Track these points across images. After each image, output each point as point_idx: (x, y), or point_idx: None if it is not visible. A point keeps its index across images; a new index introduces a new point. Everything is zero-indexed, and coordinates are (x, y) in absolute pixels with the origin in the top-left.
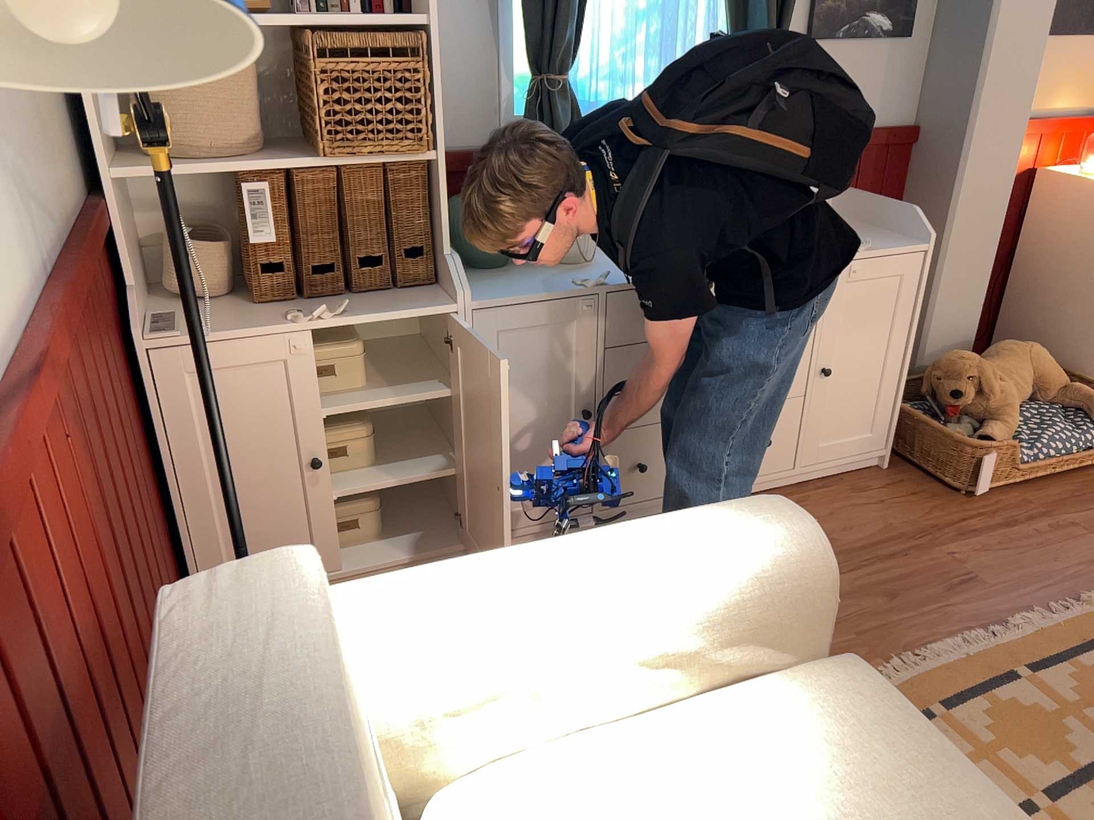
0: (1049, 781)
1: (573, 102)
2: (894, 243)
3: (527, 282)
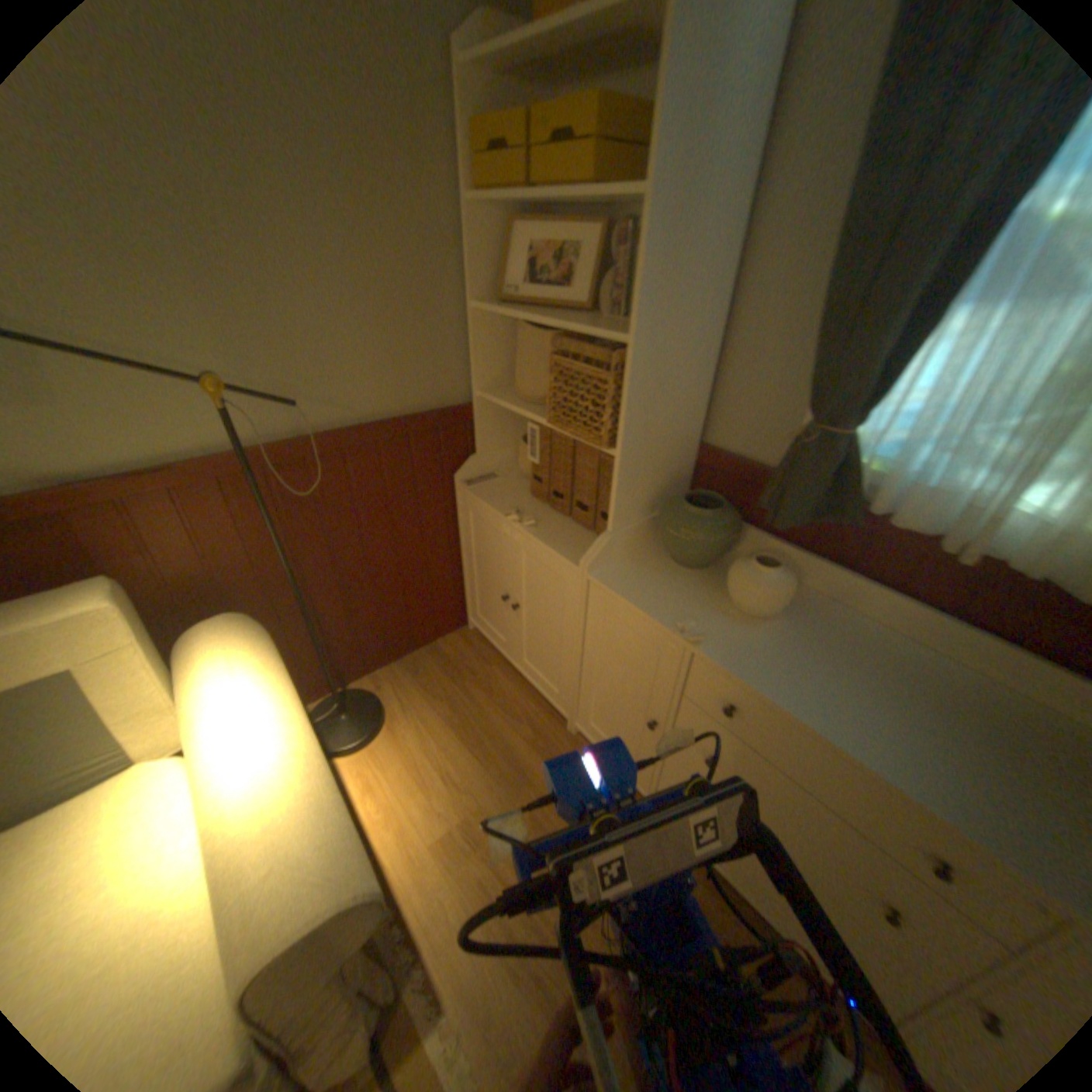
0: None
1: (855, 460)
2: None
3: (663, 592)
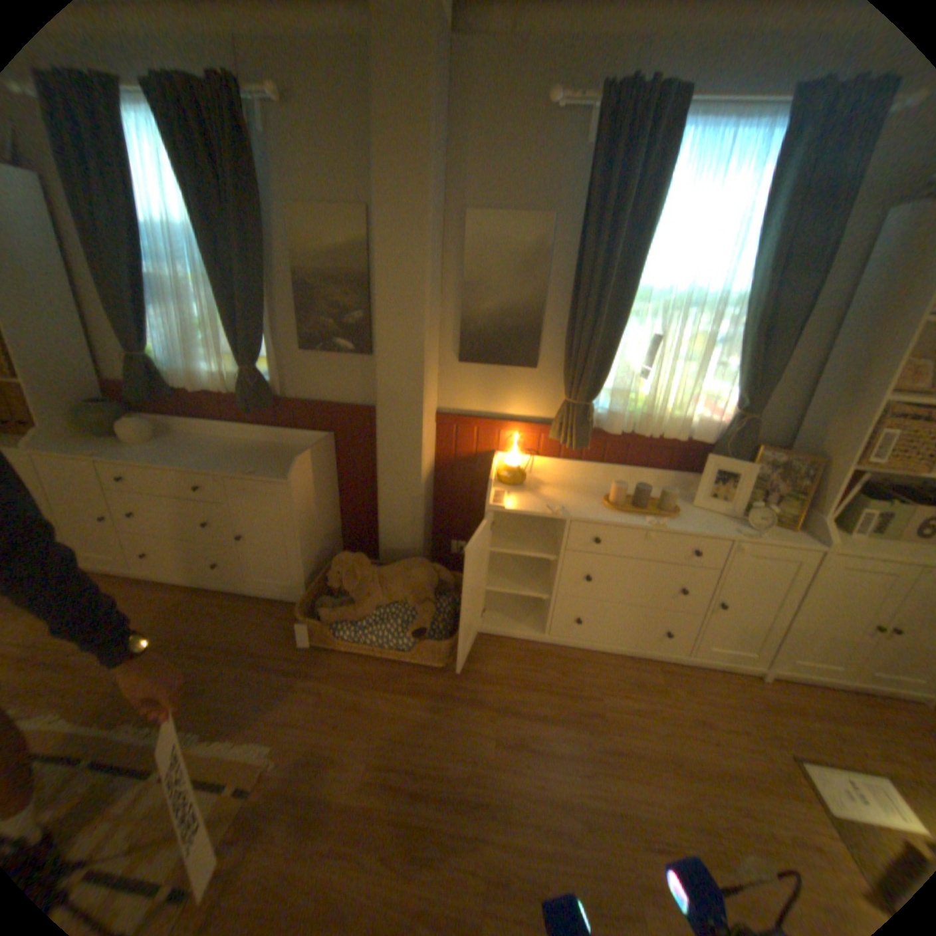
0: None
1: (147, 367)
2: (276, 475)
3: (79, 448)
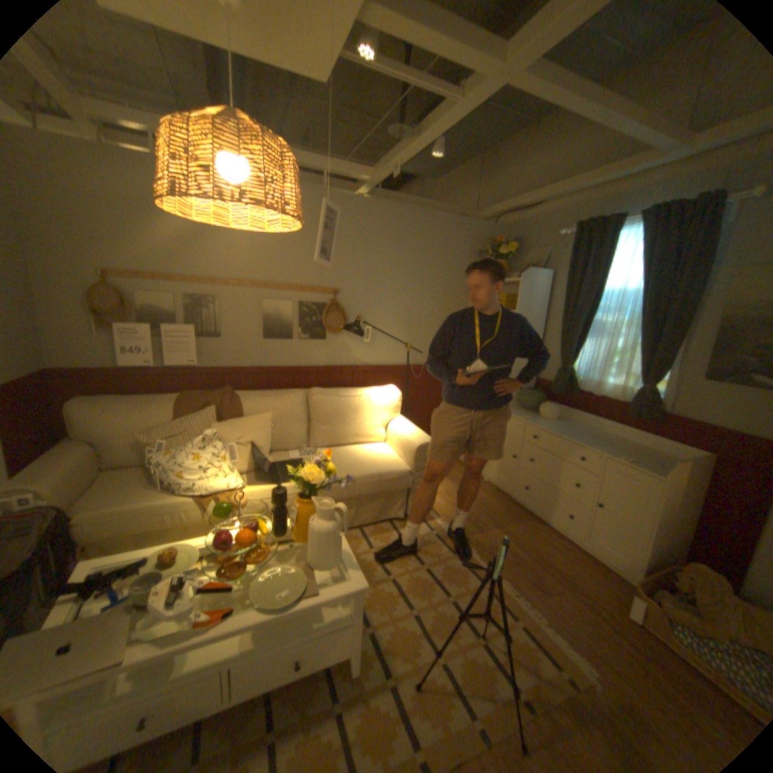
0: (436, 575)
1: (571, 375)
2: (655, 471)
3: (518, 413)
